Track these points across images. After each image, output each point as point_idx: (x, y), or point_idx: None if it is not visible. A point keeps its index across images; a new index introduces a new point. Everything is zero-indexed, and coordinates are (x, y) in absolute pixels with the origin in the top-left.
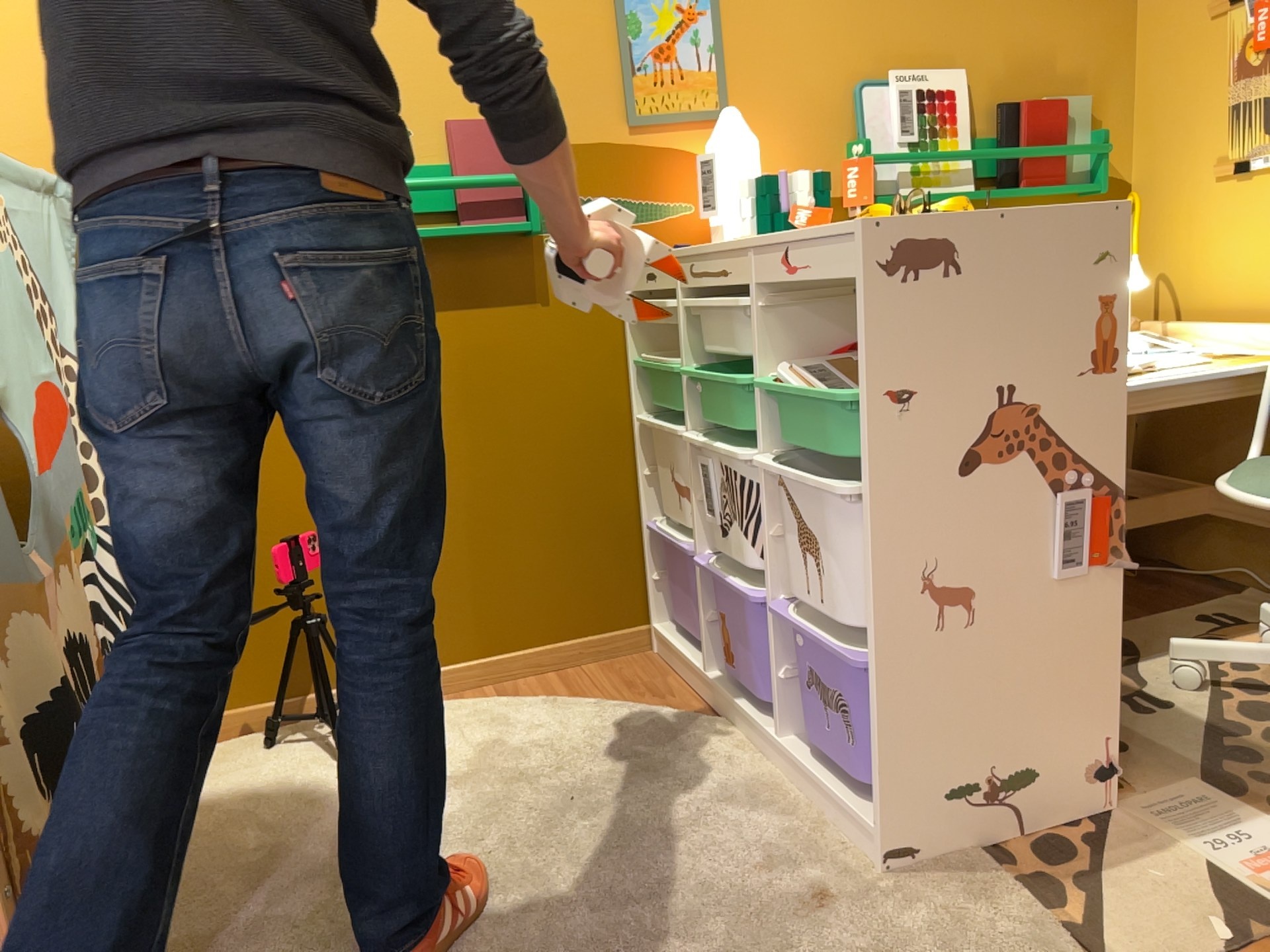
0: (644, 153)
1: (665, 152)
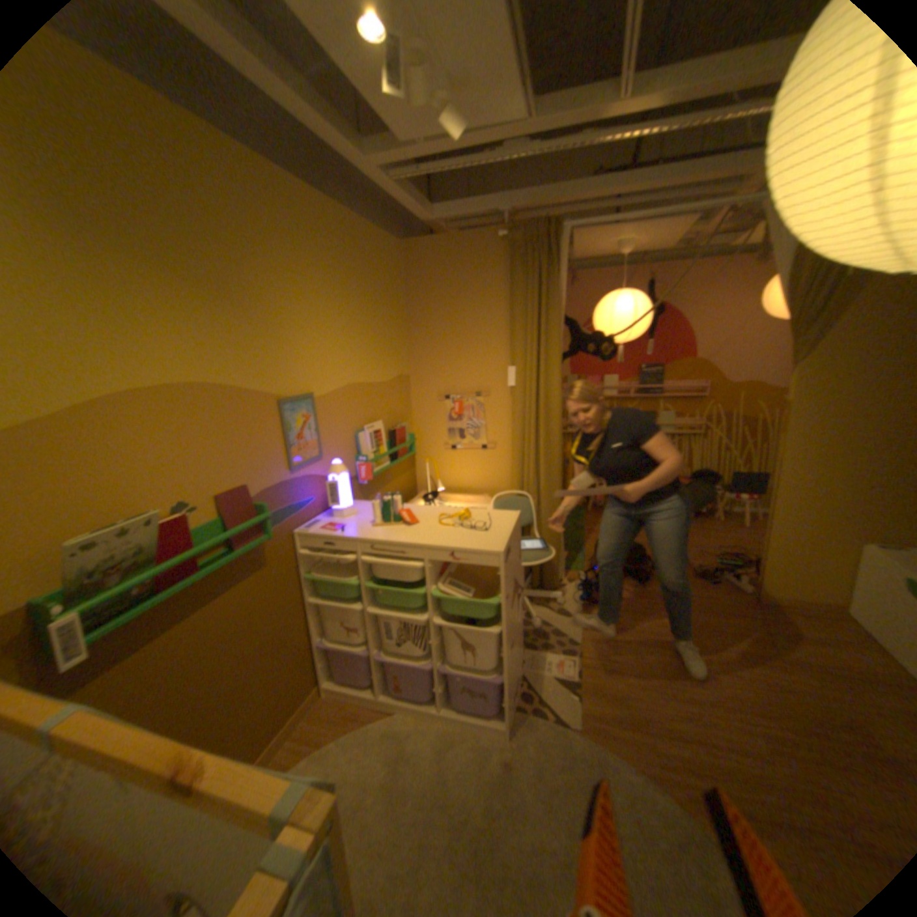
0: (295, 482)
1: (302, 479)
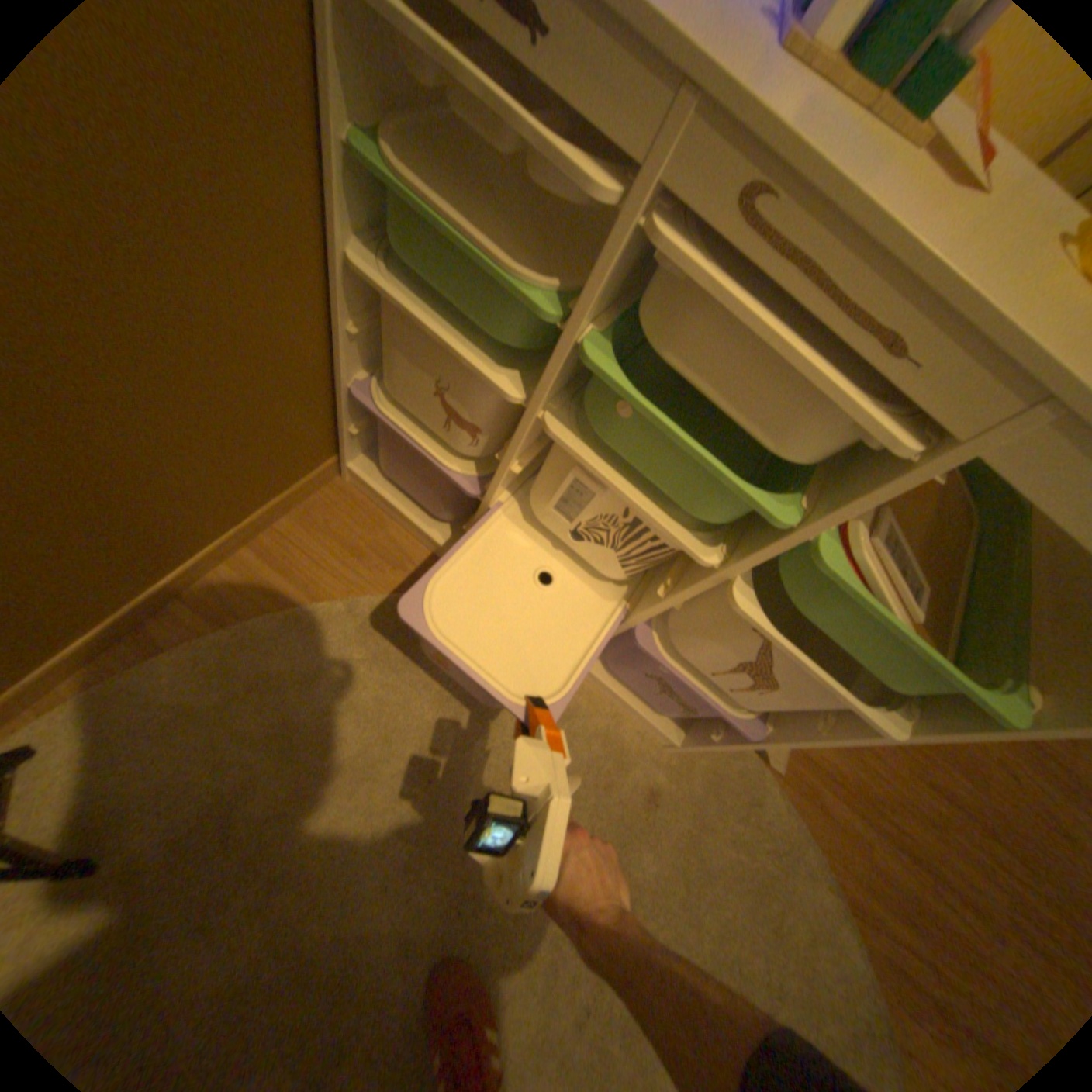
0: None
1: None
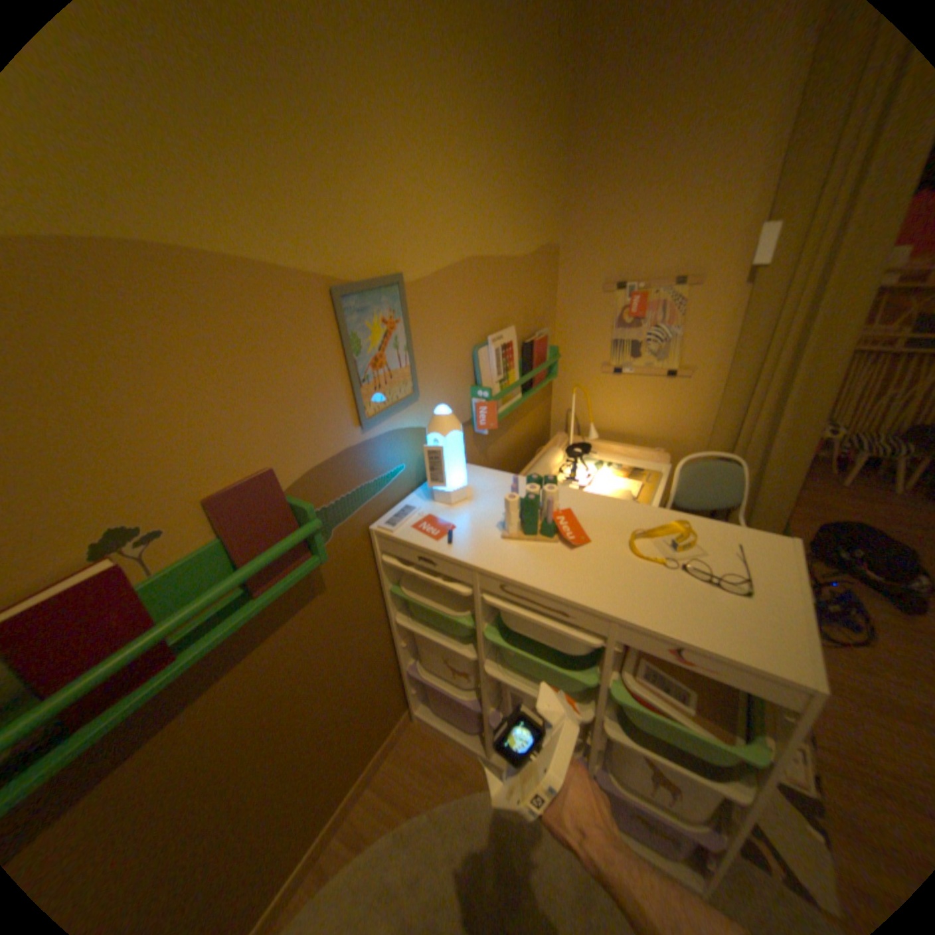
0: (373, 443)
1: (386, 436)
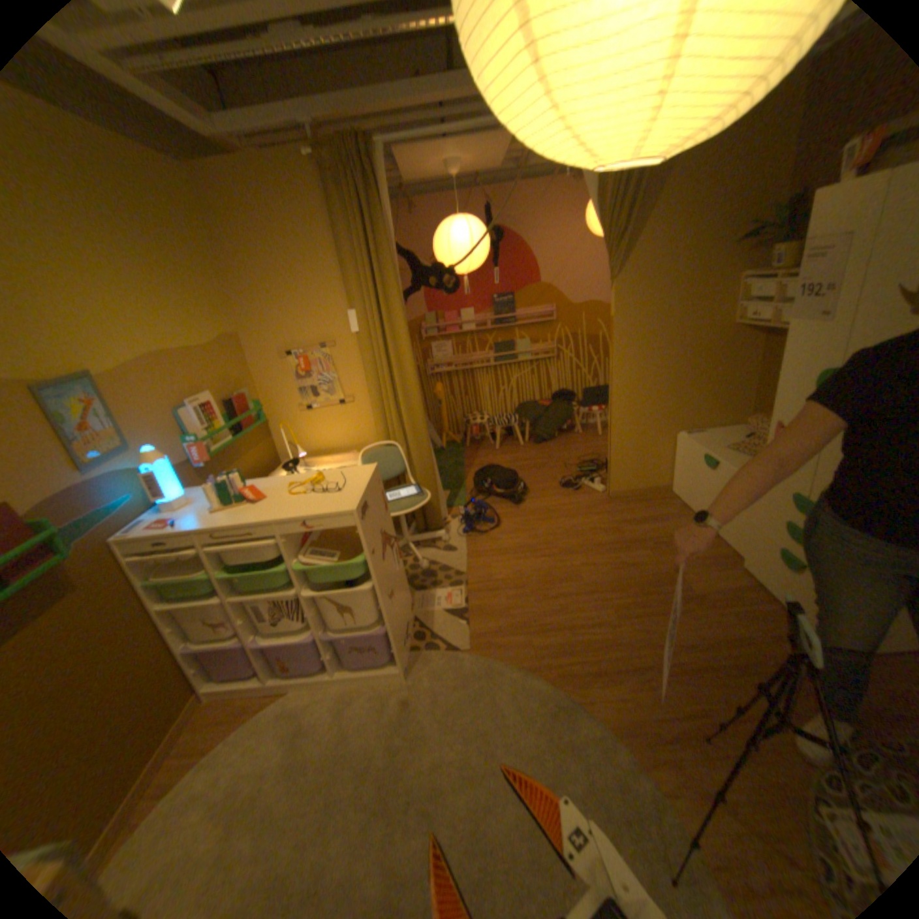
0: (93, 482)
1: (104, 477)
